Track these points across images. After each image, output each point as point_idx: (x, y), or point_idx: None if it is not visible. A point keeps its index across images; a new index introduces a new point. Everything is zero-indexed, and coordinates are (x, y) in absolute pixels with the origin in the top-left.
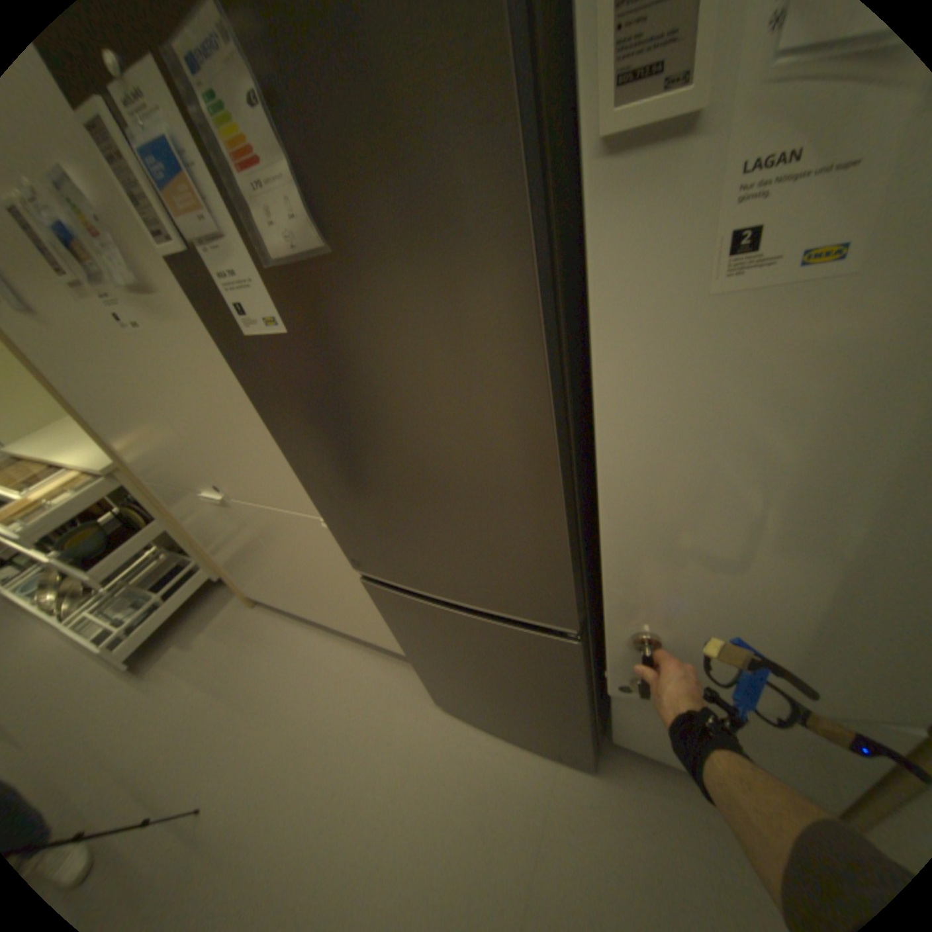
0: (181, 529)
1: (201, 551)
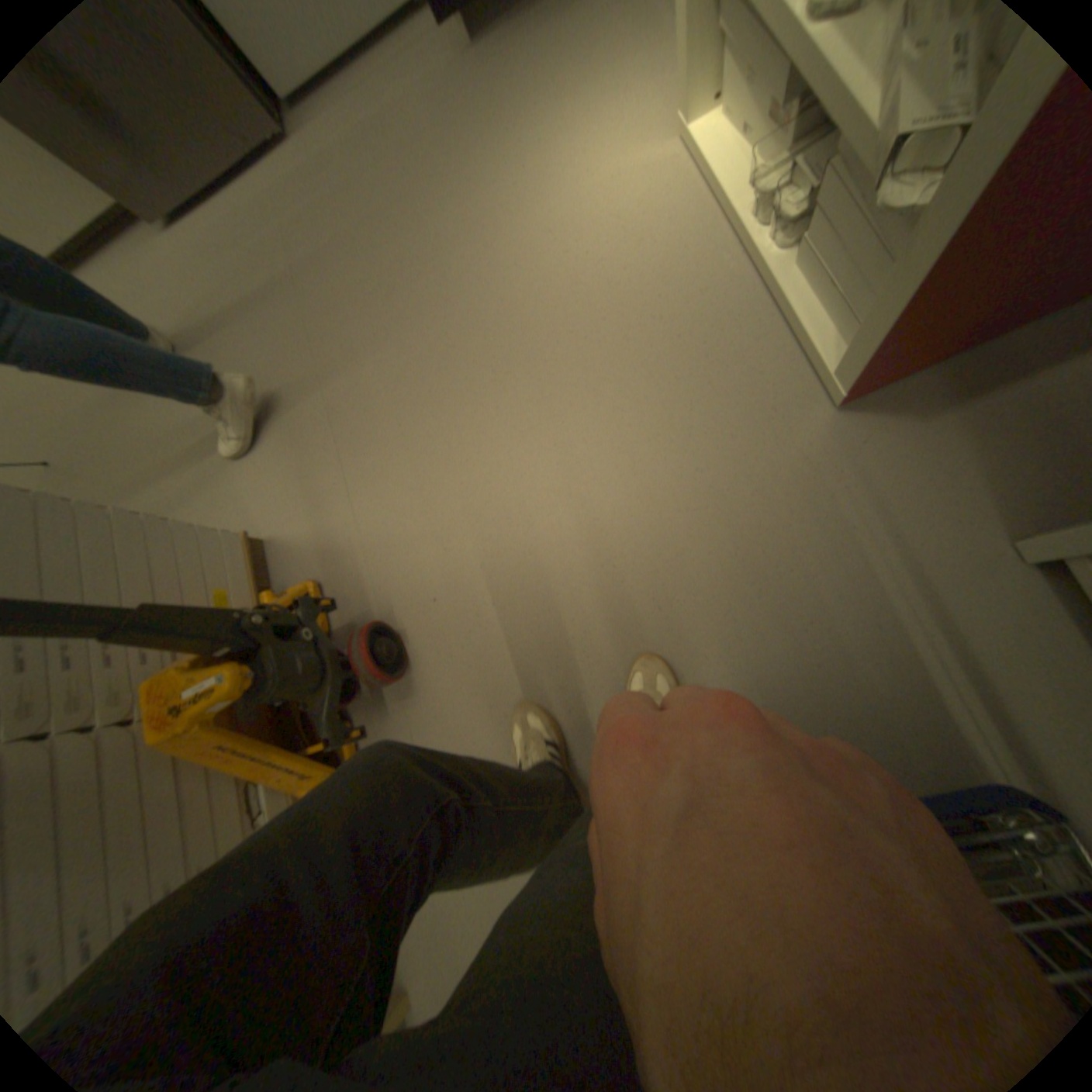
0: None
1: None
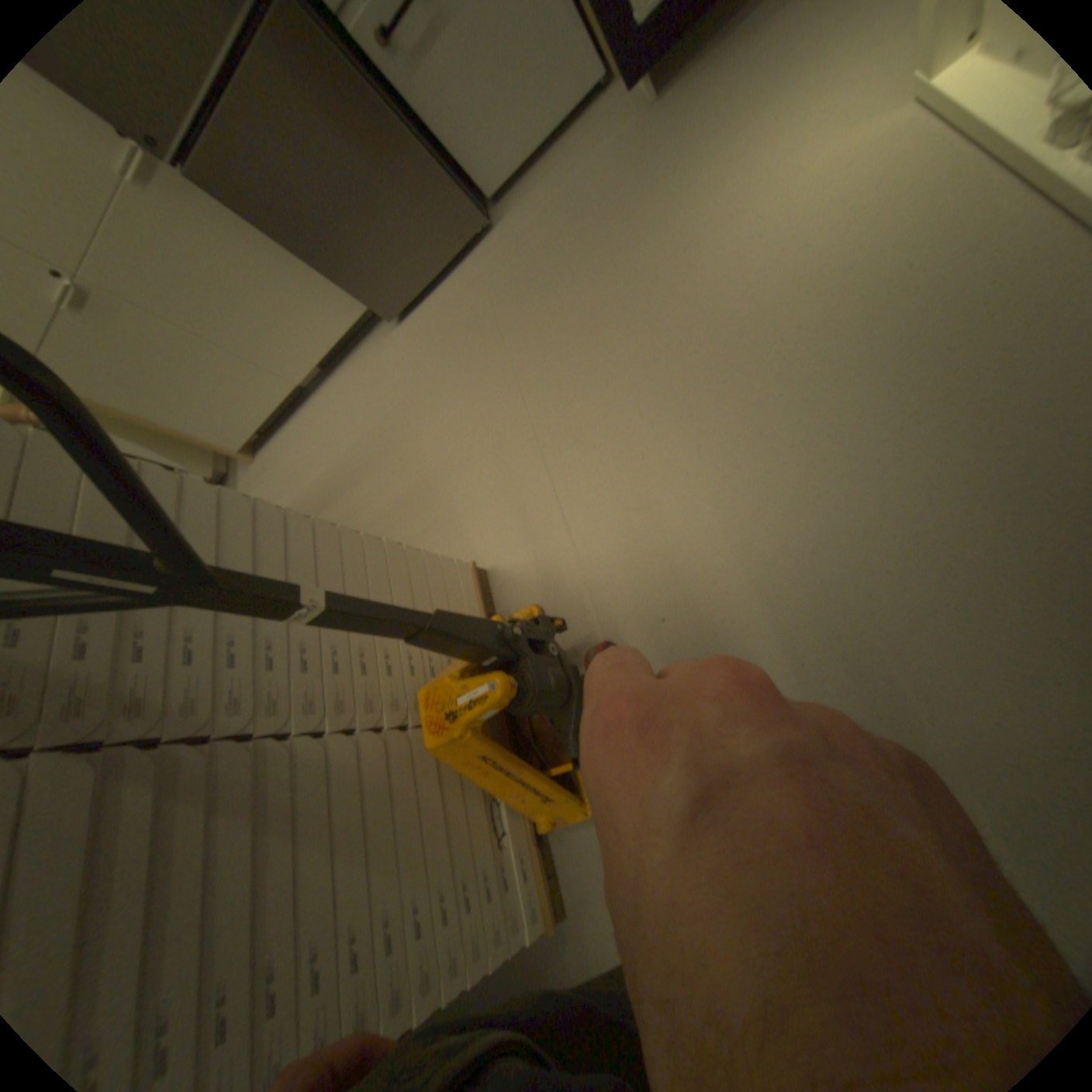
0: (118, 412)
1: (158, 426)
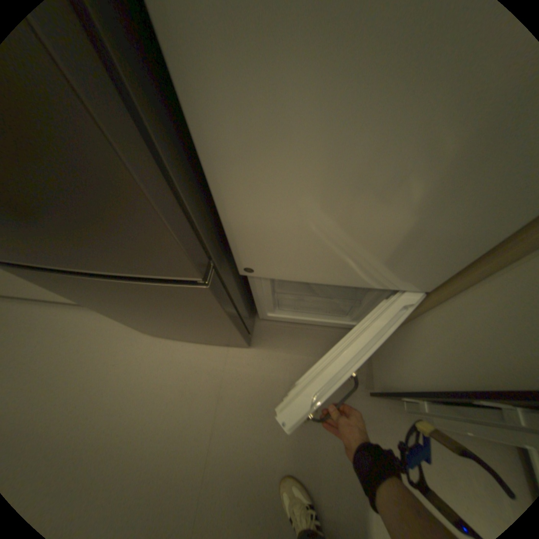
0: None
1: None
